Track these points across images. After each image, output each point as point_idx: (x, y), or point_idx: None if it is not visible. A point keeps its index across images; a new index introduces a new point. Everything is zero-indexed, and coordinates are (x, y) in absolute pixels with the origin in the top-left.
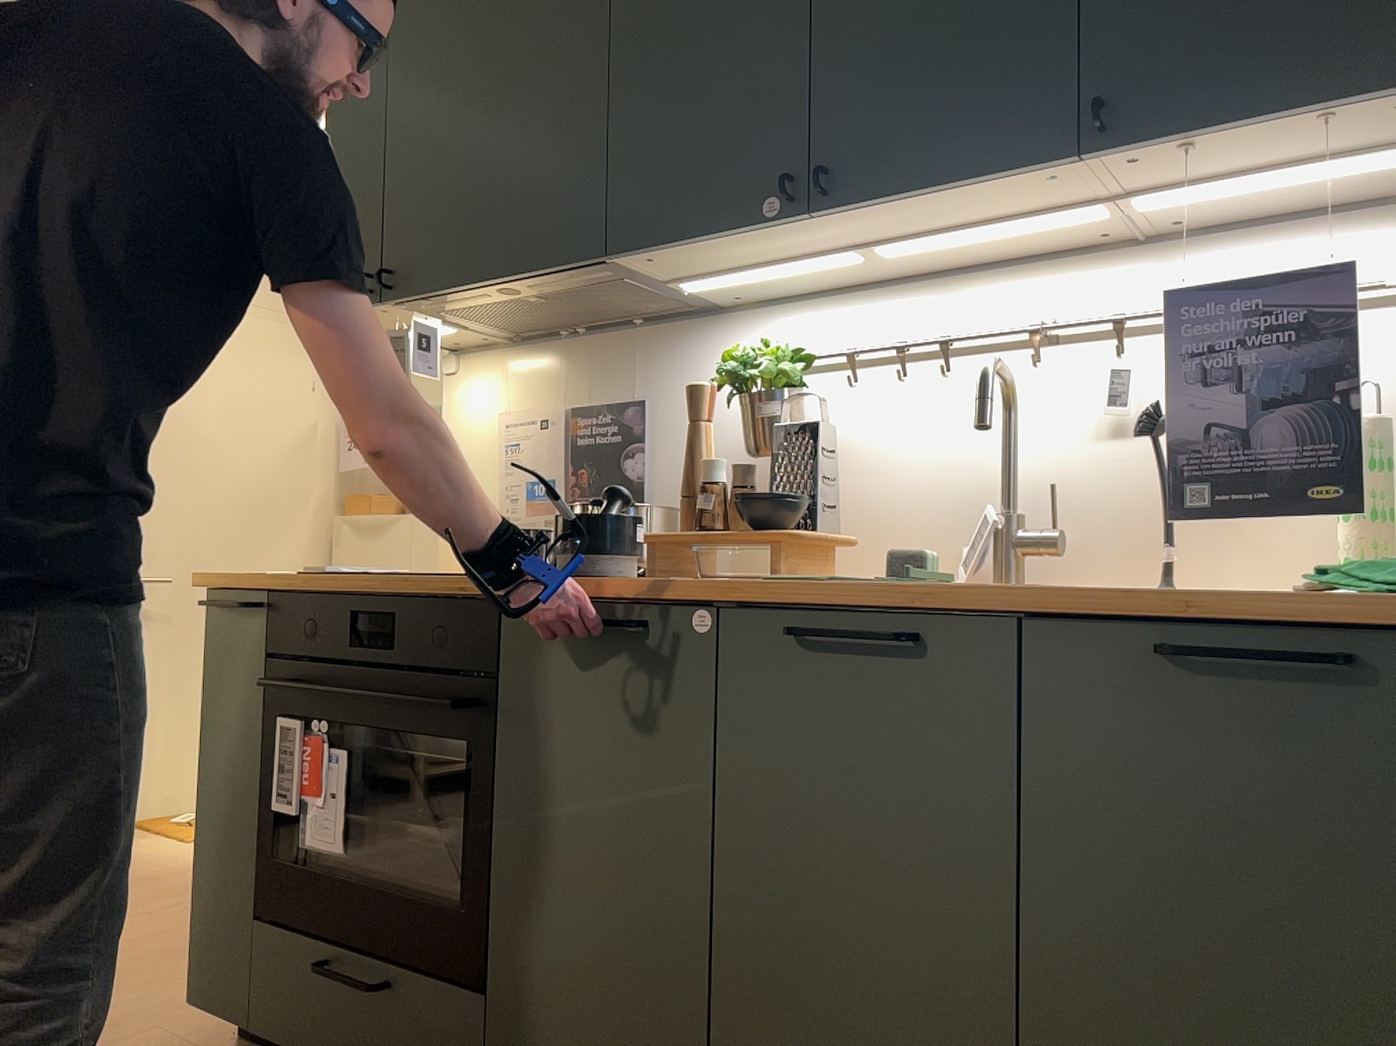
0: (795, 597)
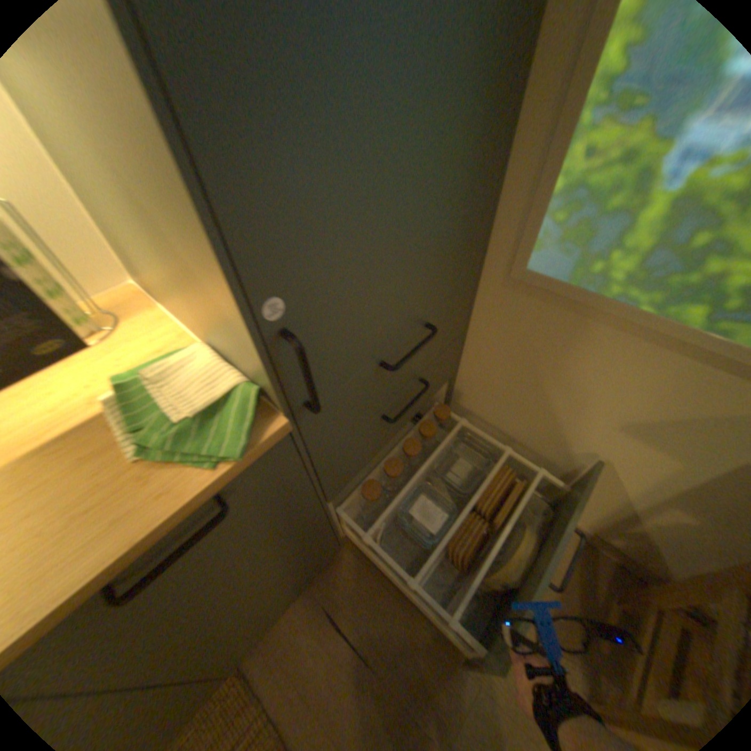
0: None
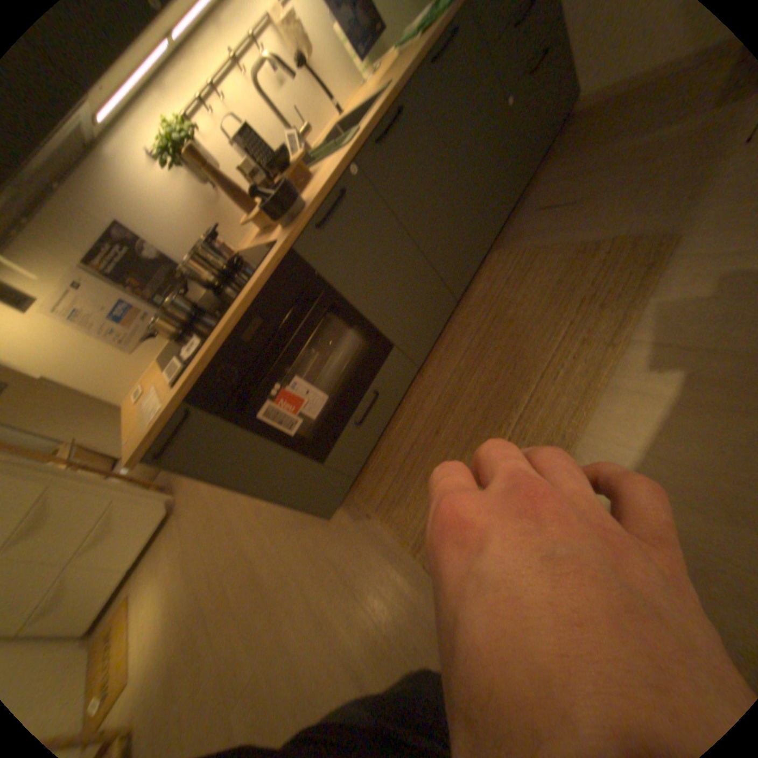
0: (370, 125)
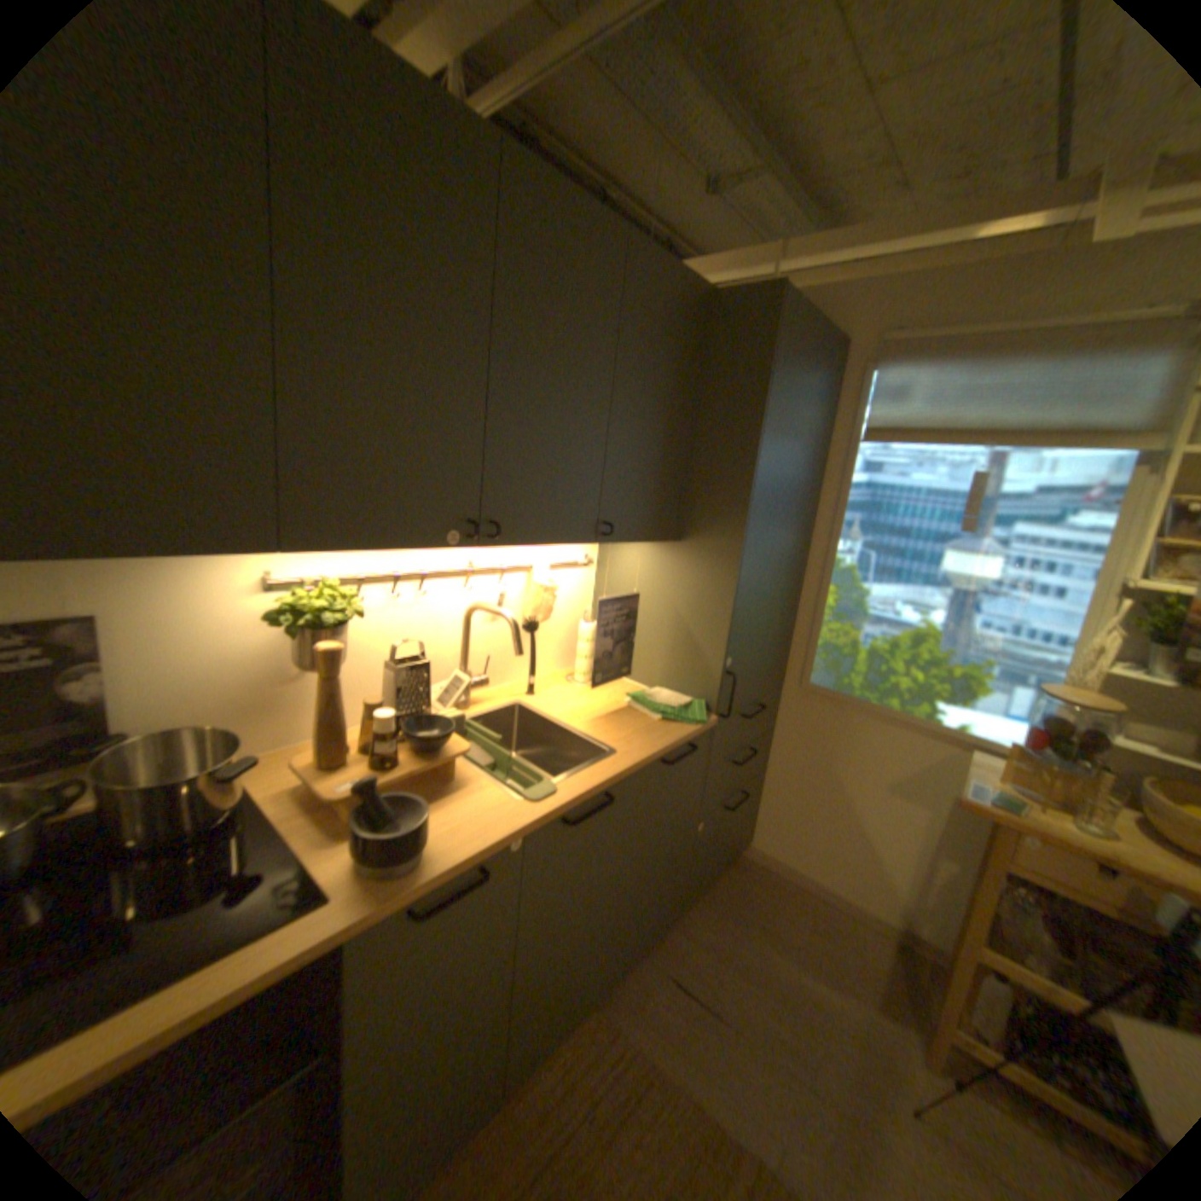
0: (569, 808)
